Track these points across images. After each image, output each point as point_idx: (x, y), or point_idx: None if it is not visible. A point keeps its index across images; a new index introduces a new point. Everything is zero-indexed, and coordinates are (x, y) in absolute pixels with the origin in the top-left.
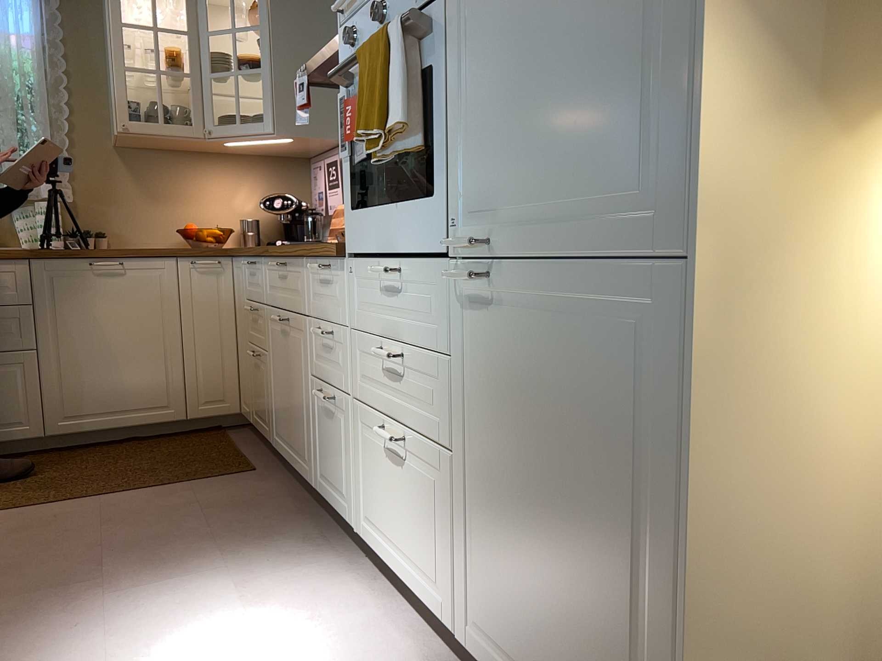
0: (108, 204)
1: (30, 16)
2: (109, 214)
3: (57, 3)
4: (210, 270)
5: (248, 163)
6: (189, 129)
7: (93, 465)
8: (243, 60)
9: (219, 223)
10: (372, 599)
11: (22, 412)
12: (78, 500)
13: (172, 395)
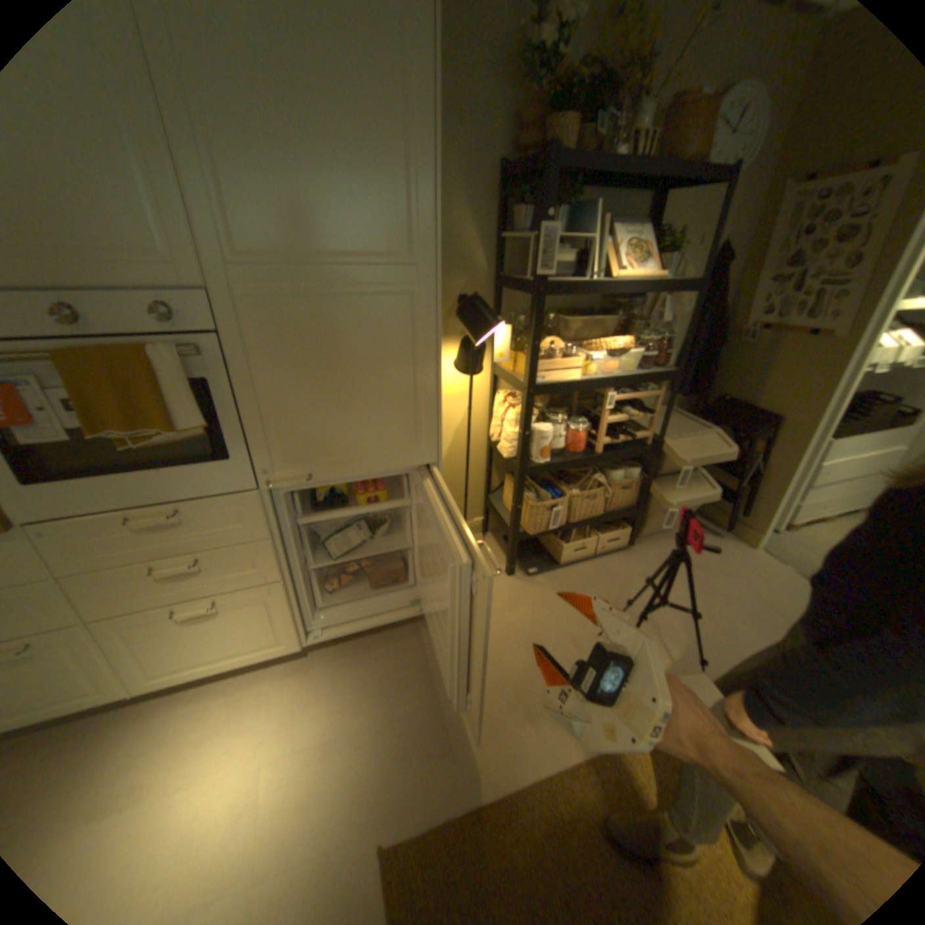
0: None
1: None
2: None
3: None
4: None
5: None
6: None
7: None
8: None
9: None
10: (190, 705)
11: None
12: None
13: None
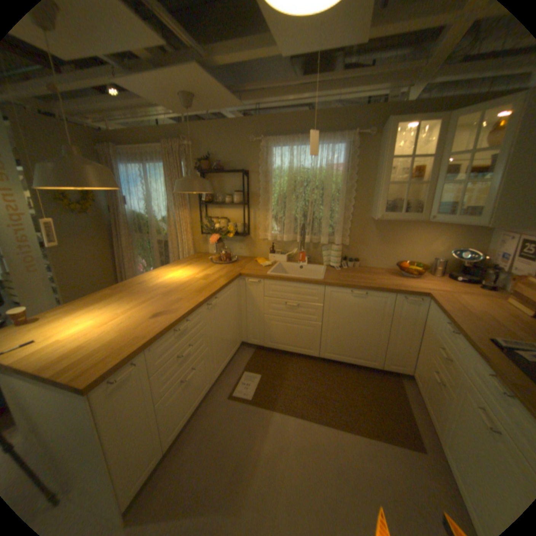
0: (363, 245)
1: (344, 154)
2: (362, 249)
3: (358, 145)
4: (415, 303)
5: (448, 225)
6: (420, 216)
7: (336, 386)
8: (470, 166)
9: (420, 258)
10: None
11: (312, 345)
12: (328, 426)
13: (378, 358)
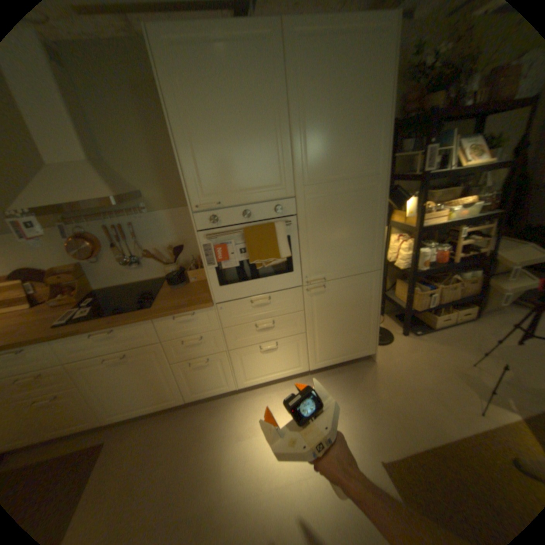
0: None
1: None
2: None
3: None
4: None
5: None
6: None
7: None
8: None
9: None
10: (261, 395)
11: None
12: None
13: None
